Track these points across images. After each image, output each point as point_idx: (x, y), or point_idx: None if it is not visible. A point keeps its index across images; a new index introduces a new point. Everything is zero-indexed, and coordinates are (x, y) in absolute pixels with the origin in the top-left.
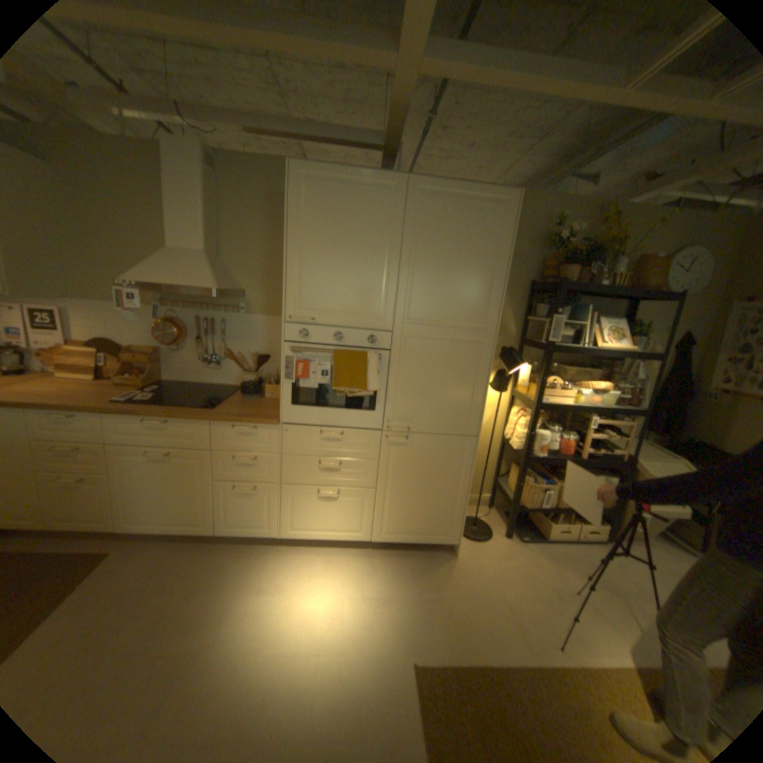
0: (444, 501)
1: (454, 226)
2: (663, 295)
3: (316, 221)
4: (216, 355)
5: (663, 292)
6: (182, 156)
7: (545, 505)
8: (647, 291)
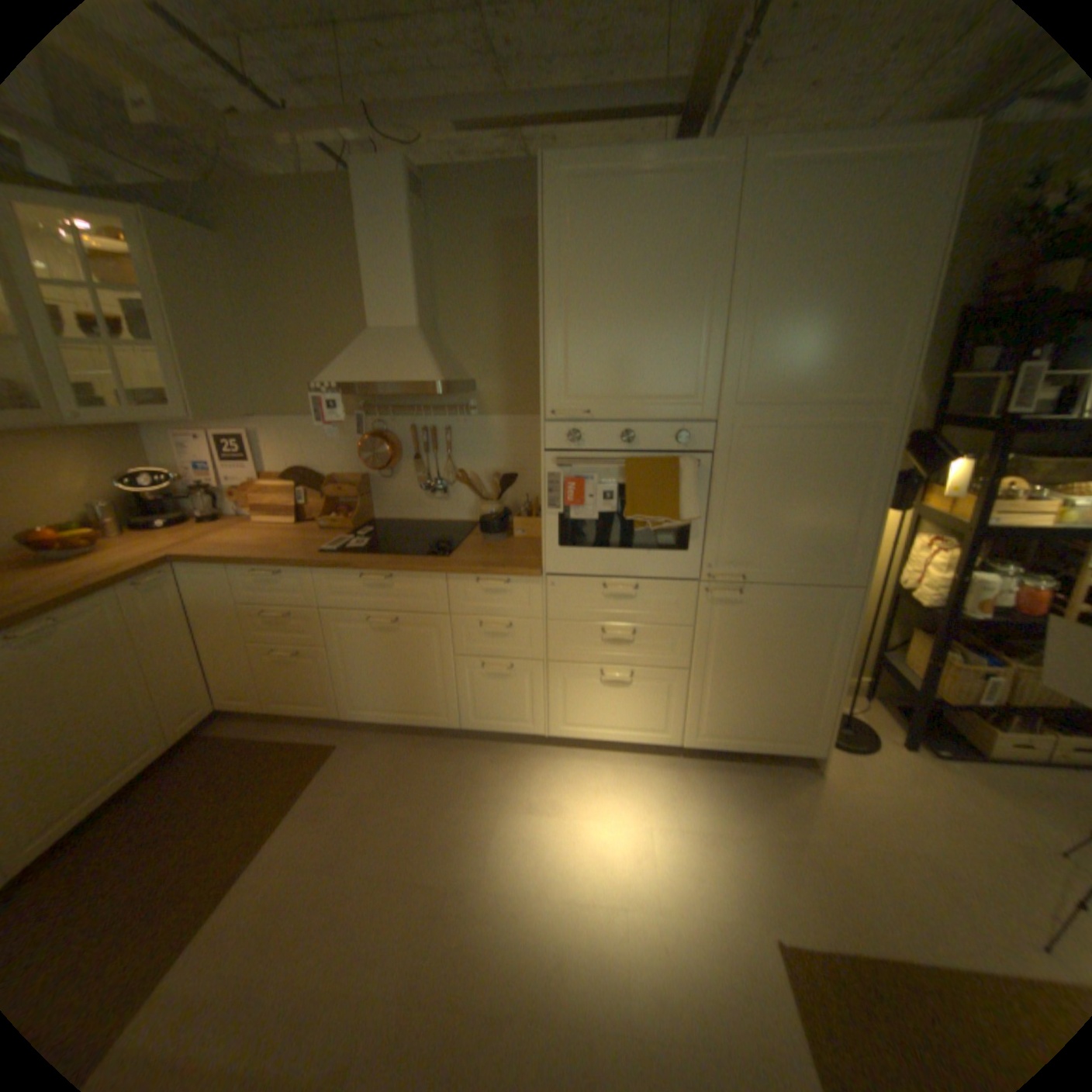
0: (804, 692)
1: (834, 218)
2: None
3: (588, 249)
4: (441, 479)
5: None
6: (379, 184)
7: (986, 701)
8: None
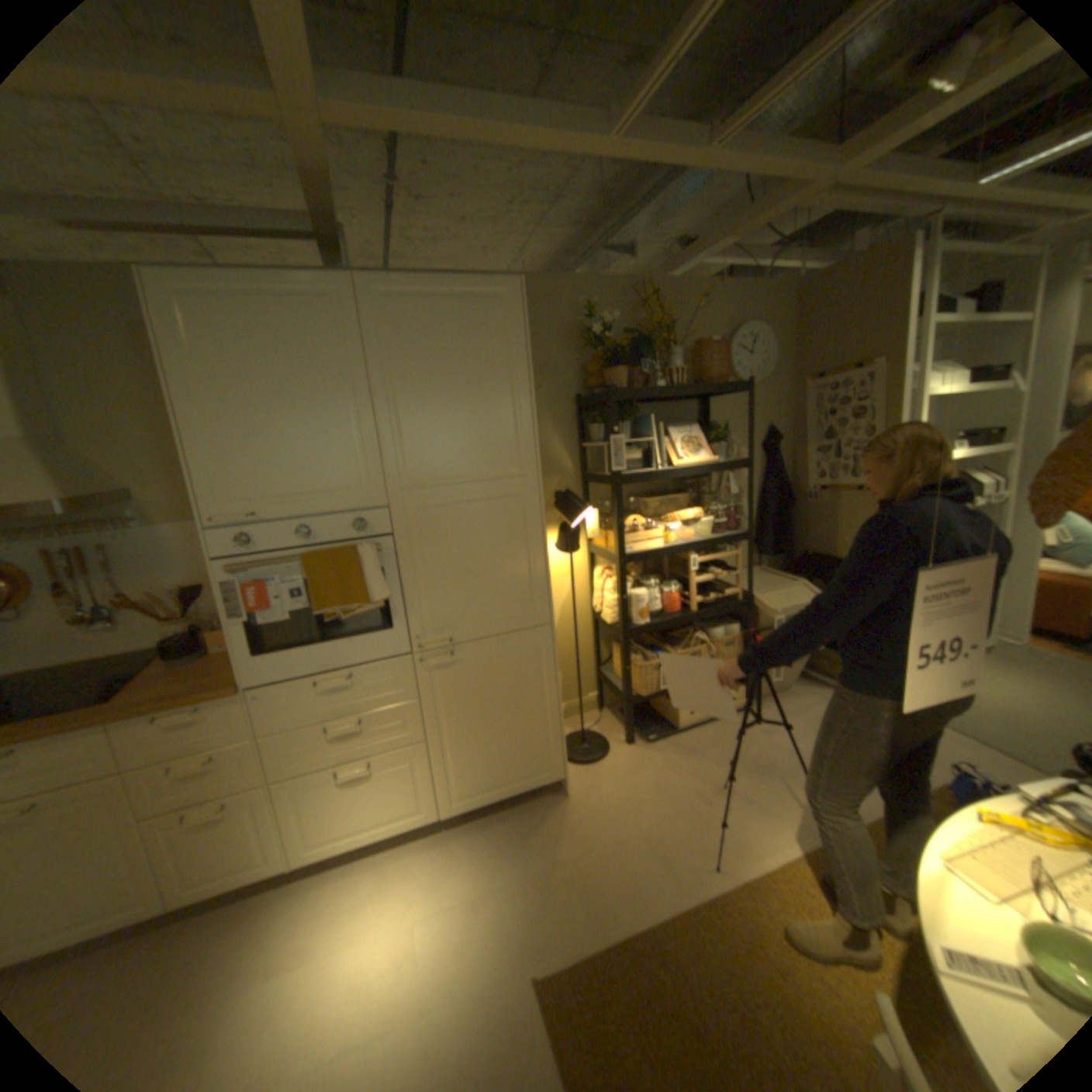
0: (529, 726)
1: (439, 338)
2: (730, 387)
3: (213, 360)
4: (98, 606)
5: (729, 384)
6: None
7: (662, 686)
8: (711, 386)
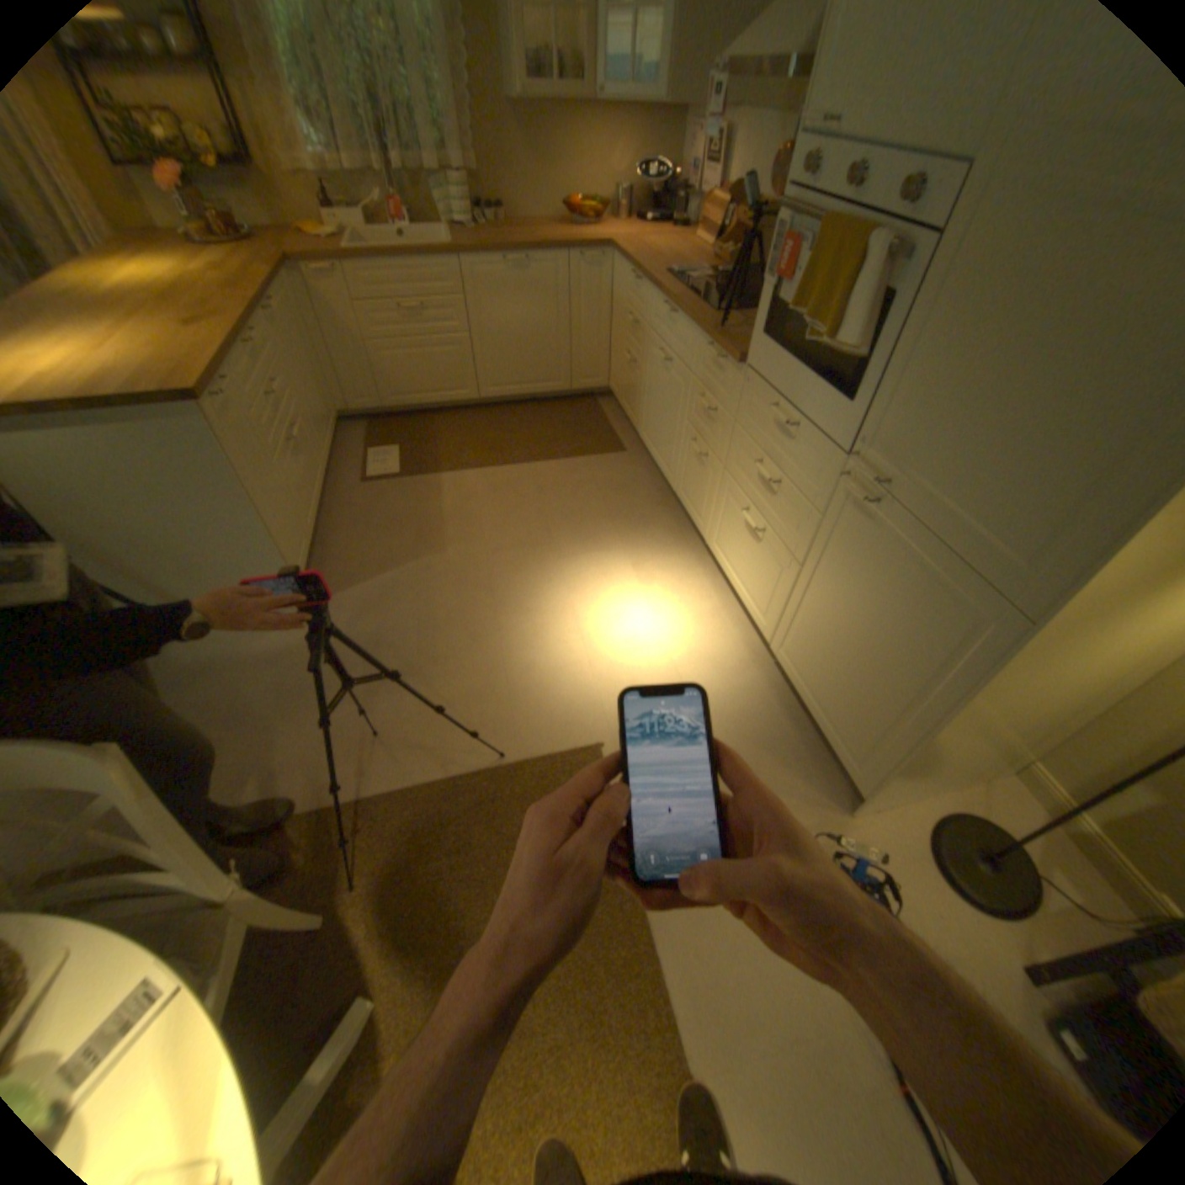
0: (877, 701)
1: None
2: None
3: None
4: None
5: None
6: None
7: None
8: None
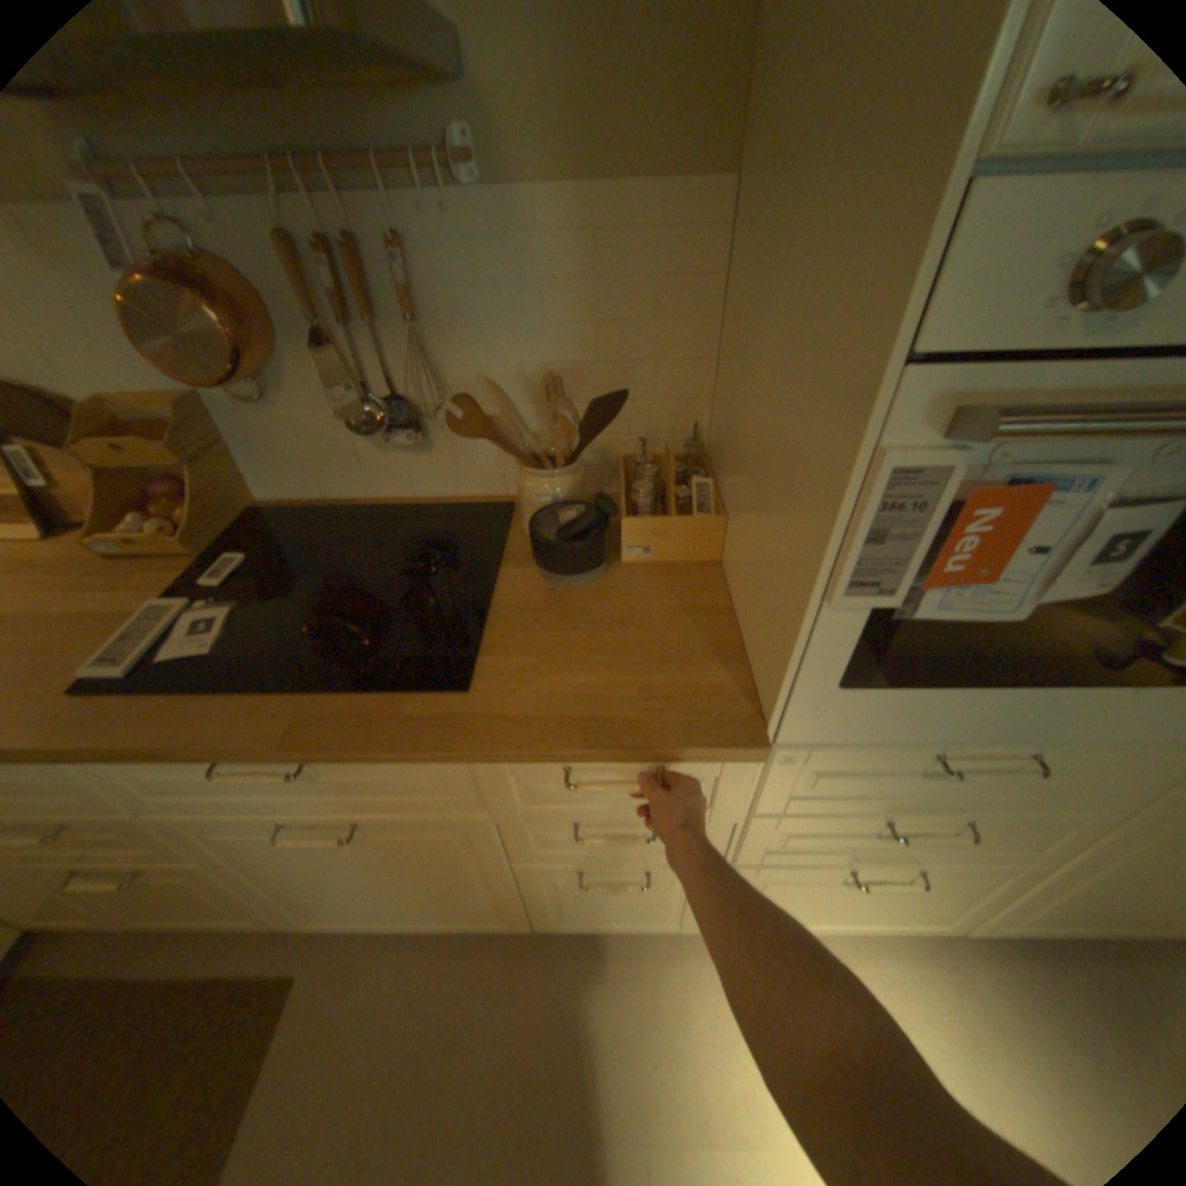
0: None
1: None
2: None
3: None
4: (400, 393)
5: None
6: None
7: None
8: None
